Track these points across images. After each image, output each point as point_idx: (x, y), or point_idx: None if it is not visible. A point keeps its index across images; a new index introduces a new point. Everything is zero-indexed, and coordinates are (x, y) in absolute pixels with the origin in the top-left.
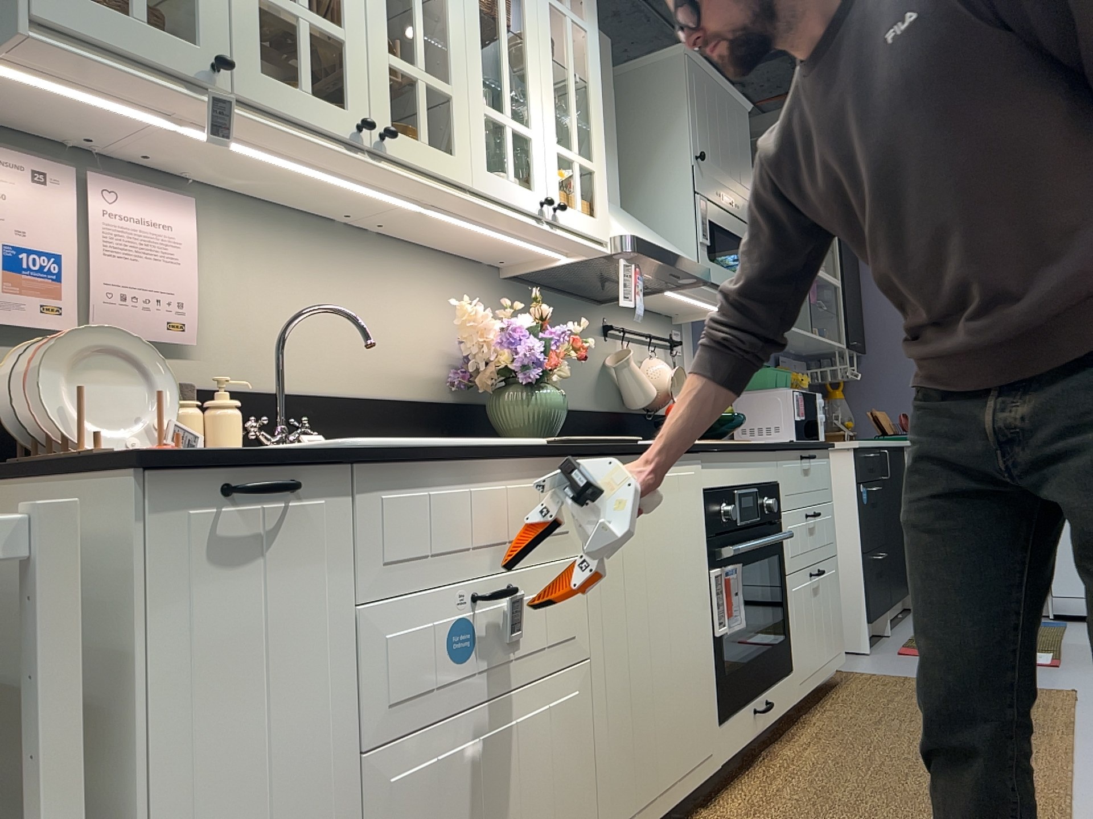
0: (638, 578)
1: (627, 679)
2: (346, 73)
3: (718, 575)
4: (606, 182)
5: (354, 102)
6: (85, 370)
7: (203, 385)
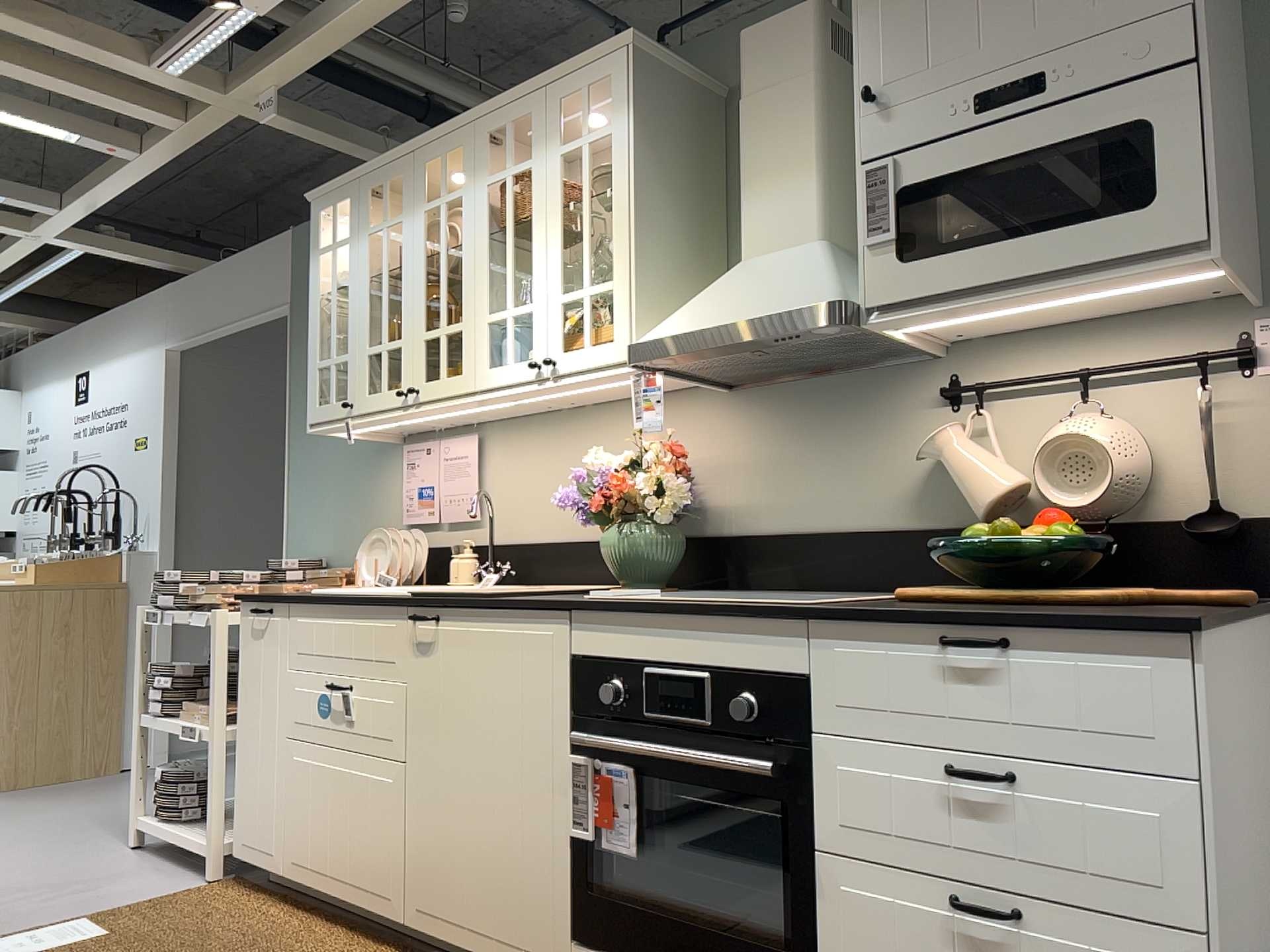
0: (456, 720)
1: (437, 800)
2: (401, 364)
3: (581, 764)
4: (631, 287)
5: (403, 380)
6: (379, 548)
7: (485, 542)
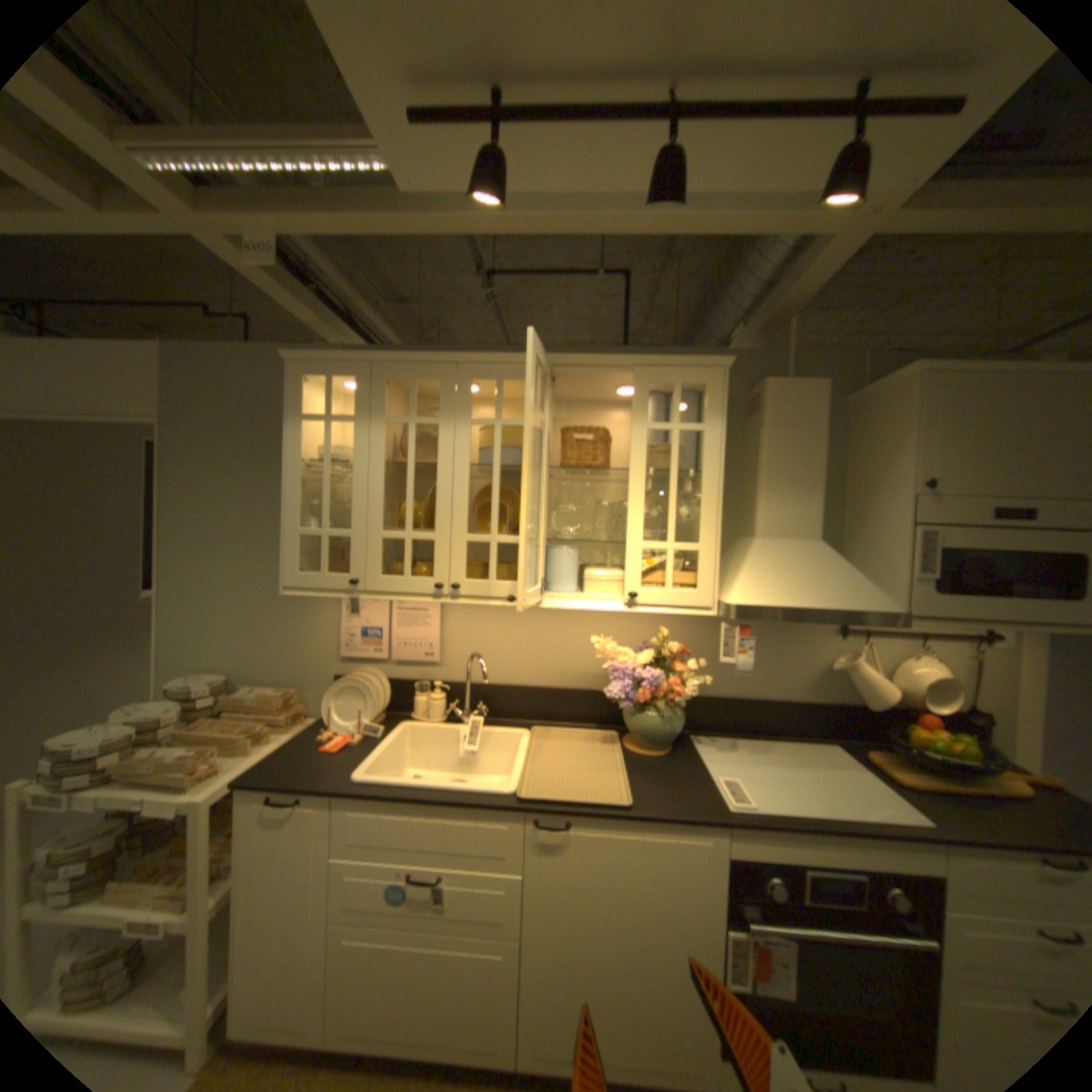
0: (593, 908)
1: (566, 972)
2: (435, 557)
3: (740, 940)
4: (717, 555)
5: (439, 573)
6: (349, 694)
7: (445, 680)
